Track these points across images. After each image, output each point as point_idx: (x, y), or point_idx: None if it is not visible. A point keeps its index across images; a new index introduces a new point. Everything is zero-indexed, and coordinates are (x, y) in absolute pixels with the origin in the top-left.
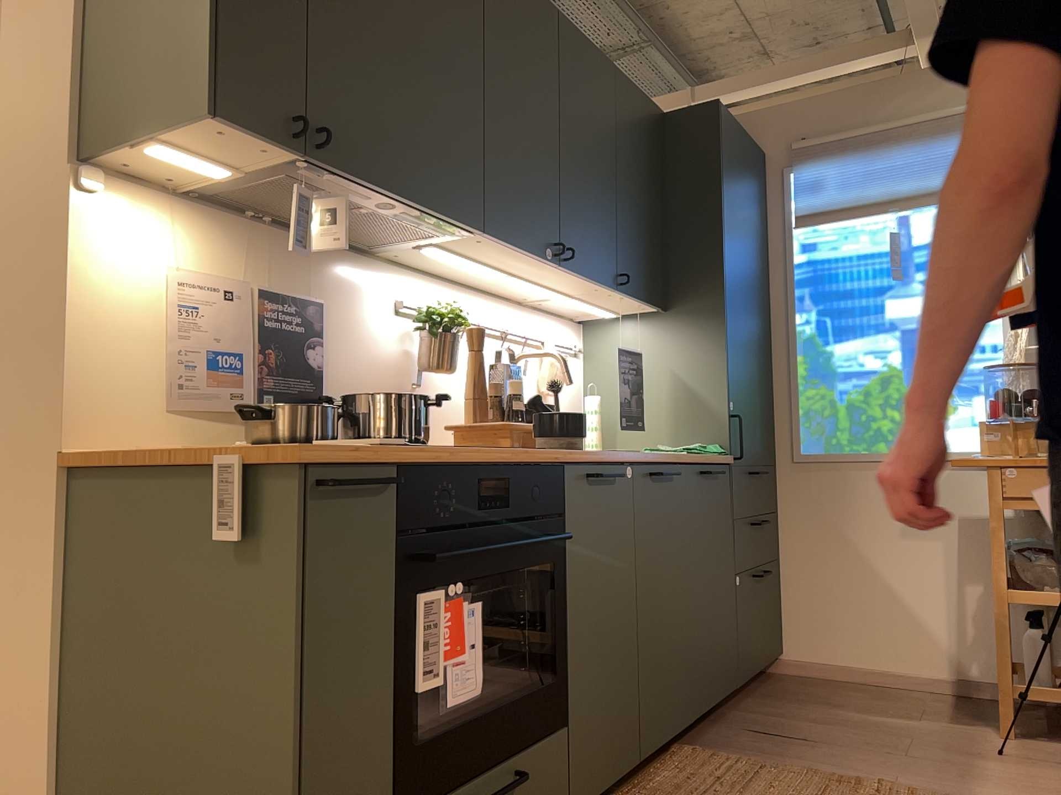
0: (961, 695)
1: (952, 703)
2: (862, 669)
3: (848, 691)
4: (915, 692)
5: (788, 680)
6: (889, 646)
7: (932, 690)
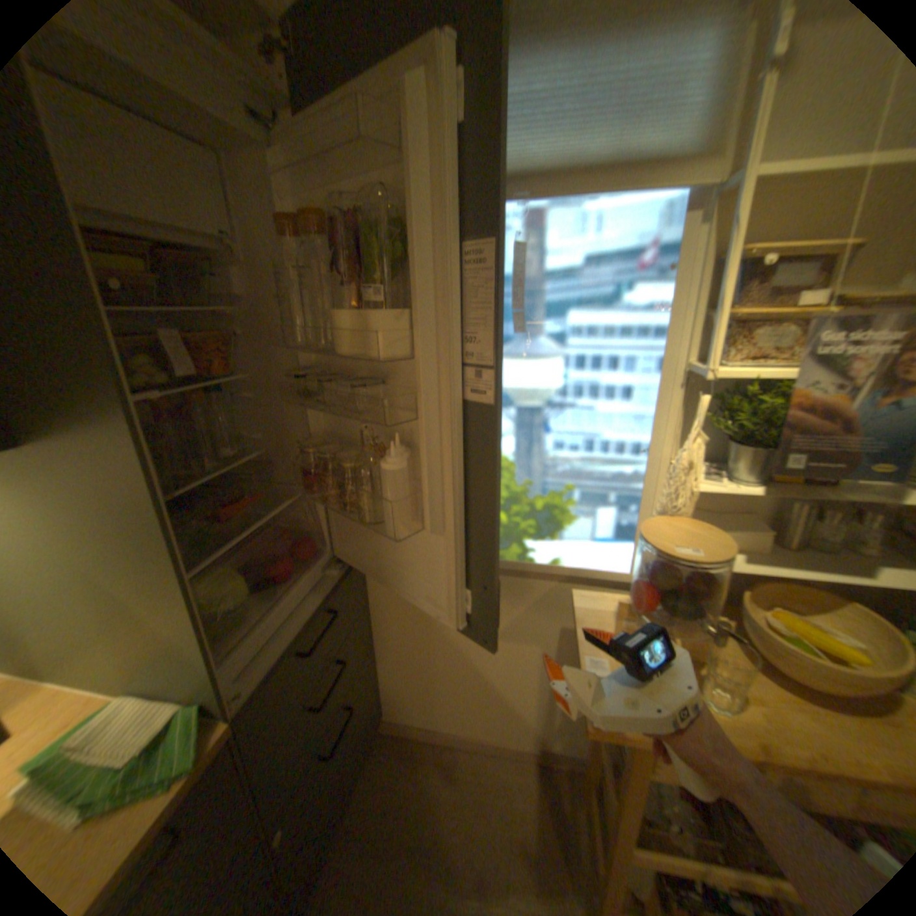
0: (543, 768)
1: (536, 799)
2: (455, 738)
3: (439, 785)
4: (501, 768)
5: (383, 758)
6: (481, 724)
7: (517, 761)
